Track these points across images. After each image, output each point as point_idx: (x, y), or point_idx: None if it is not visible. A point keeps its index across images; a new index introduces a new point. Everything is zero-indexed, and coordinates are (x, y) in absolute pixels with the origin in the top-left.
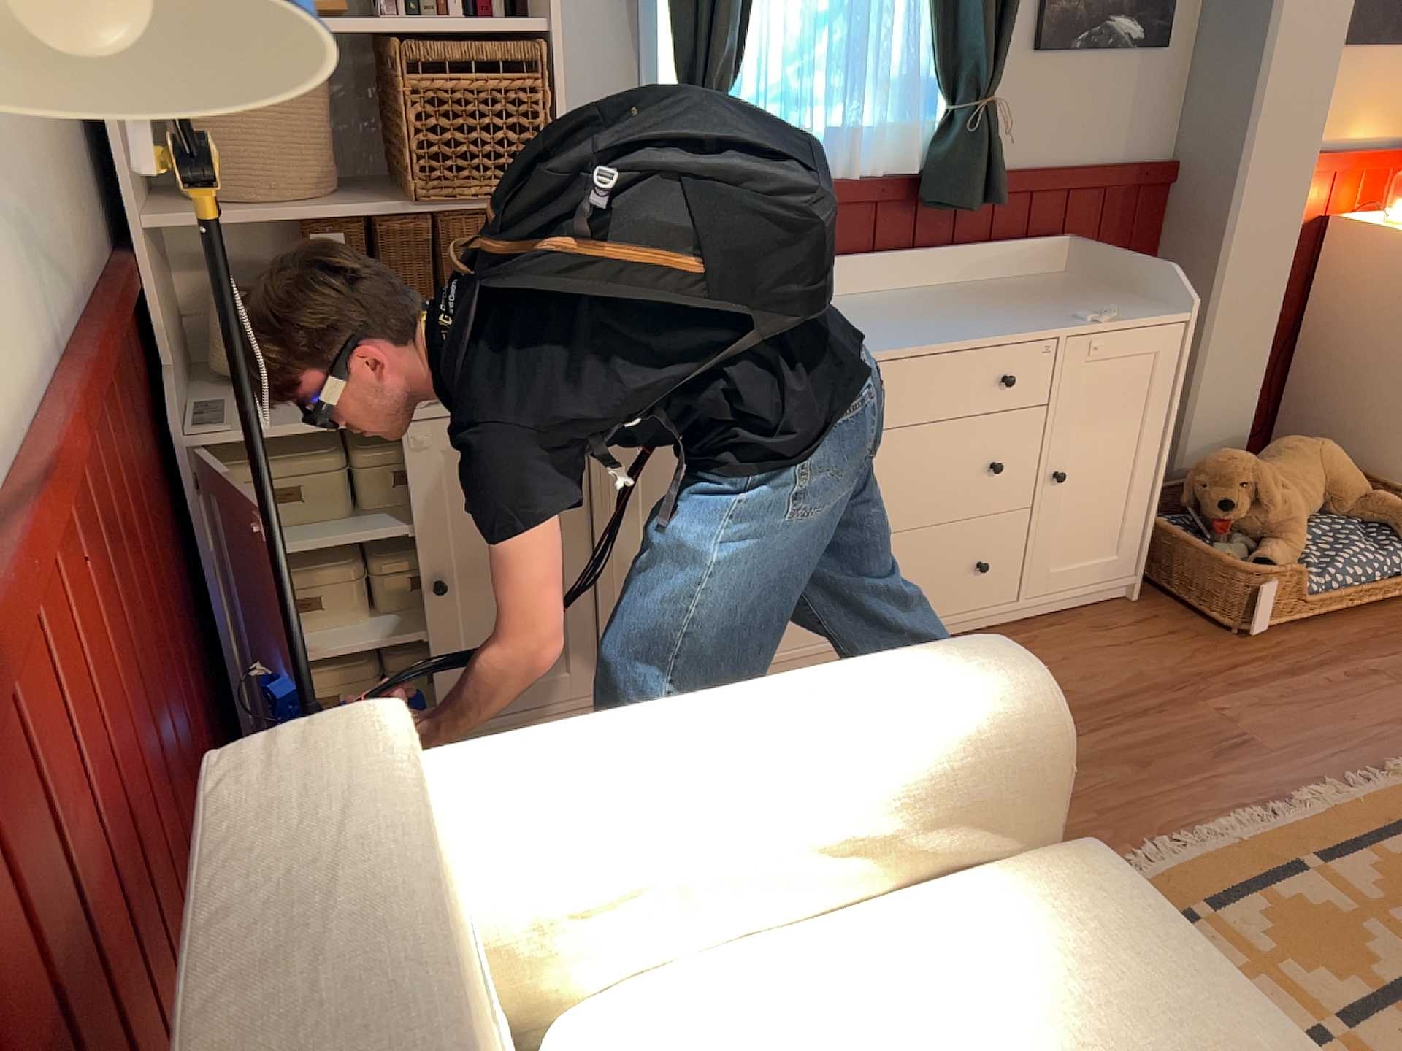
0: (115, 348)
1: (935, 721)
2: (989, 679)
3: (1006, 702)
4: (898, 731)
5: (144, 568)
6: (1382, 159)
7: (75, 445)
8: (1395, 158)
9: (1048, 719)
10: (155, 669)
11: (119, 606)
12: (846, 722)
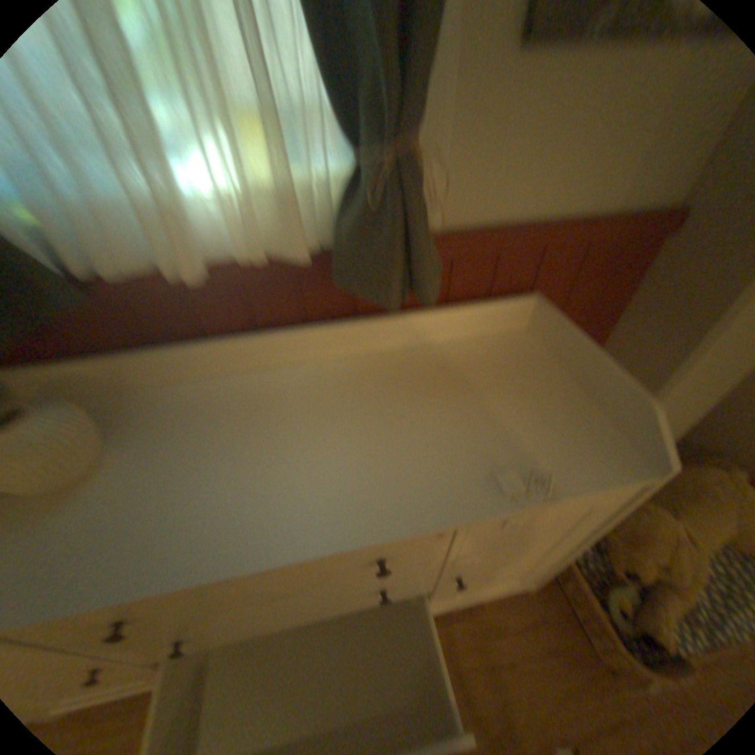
0: None
1: None
2: None
3: None
4: None
5: None
6: None
7: None
8: None
9: None
10: None
11: None
12: None
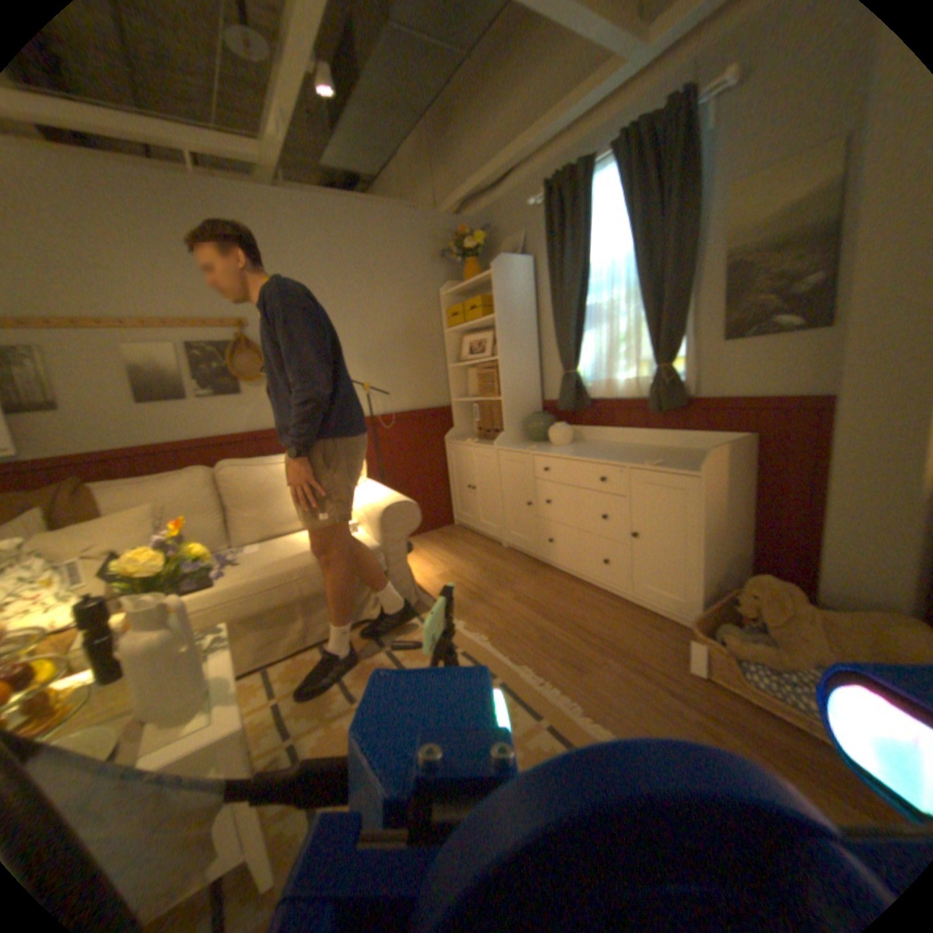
0: (414, 417)
1: (375, 500)
2: (387, 500)
3: (382, 503)
4: (372, 499)
5: (406, 453)
6: None
7: (378, 425)
8: None
9: (384, 511)
10: (396, 468)
11: (381, 451)
12: (373, 494)
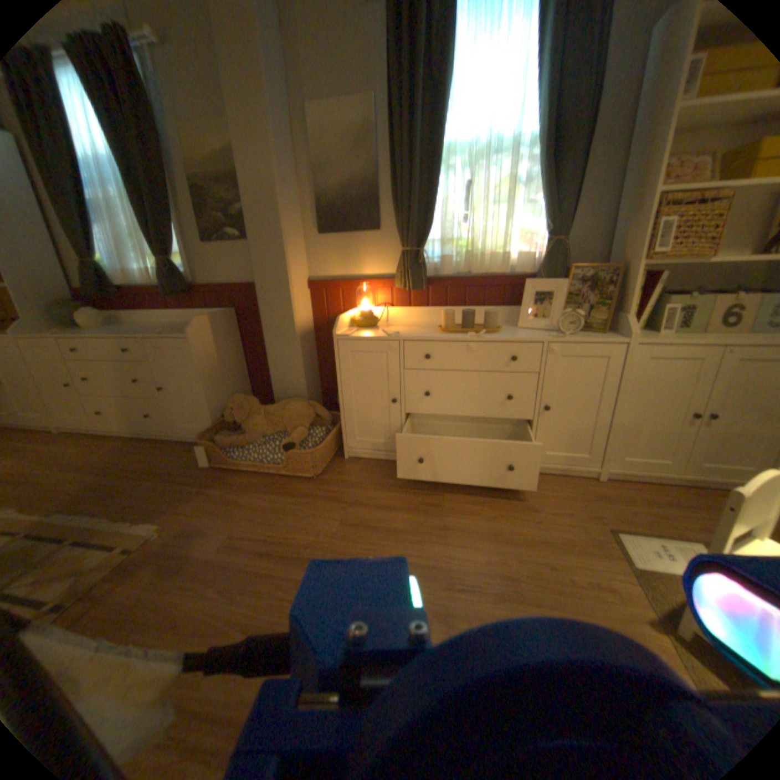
0: None
1: None
2: None
3: None
4: None
5: None
6: (377, 284)
7: None
8: (385, 284)
9: None
10: None
11: None
12: None
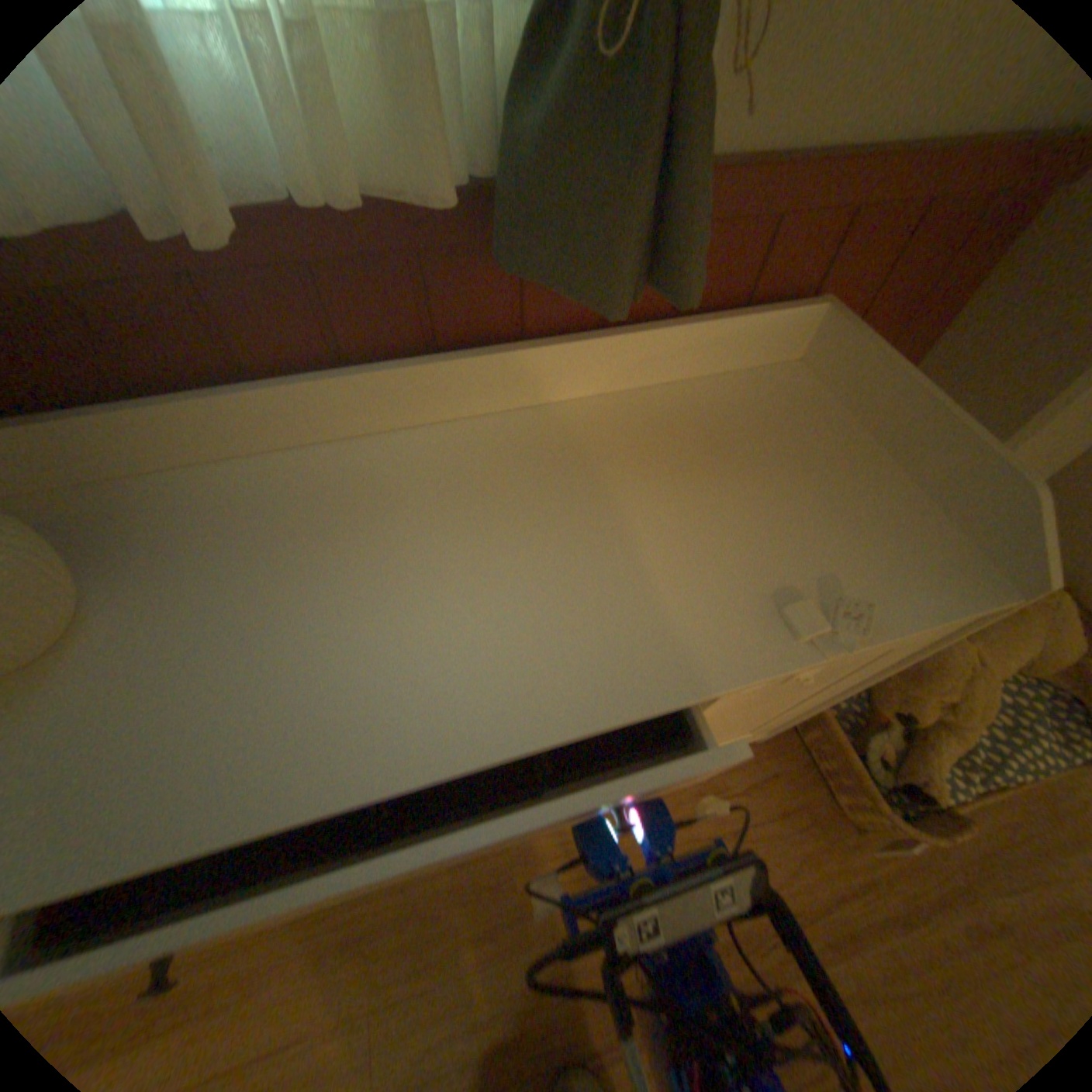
0: None
1: None
2: None
3: None
4: None
5: None
6: None
7: None
8: None
9: None
10: None
11: None
12: None
